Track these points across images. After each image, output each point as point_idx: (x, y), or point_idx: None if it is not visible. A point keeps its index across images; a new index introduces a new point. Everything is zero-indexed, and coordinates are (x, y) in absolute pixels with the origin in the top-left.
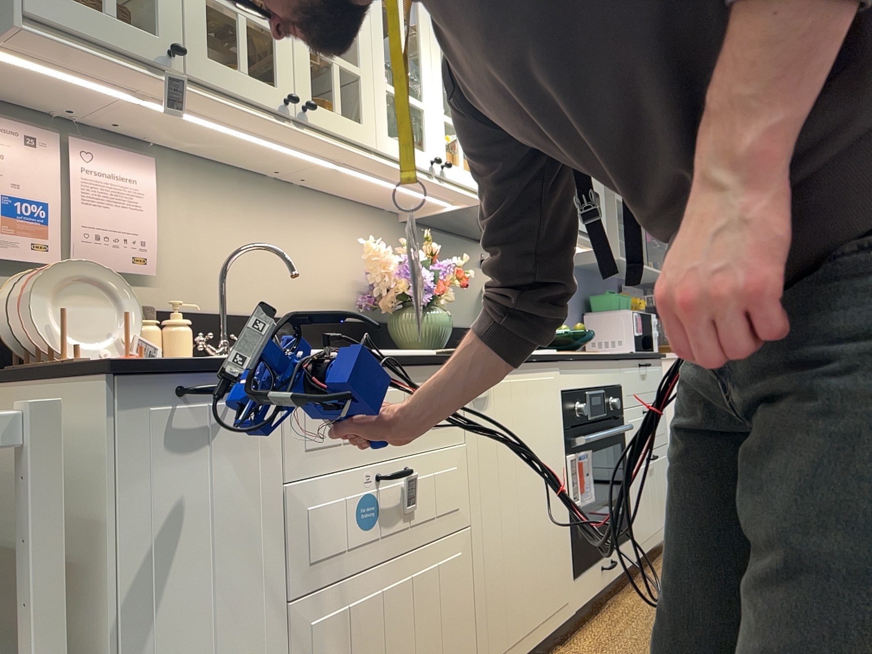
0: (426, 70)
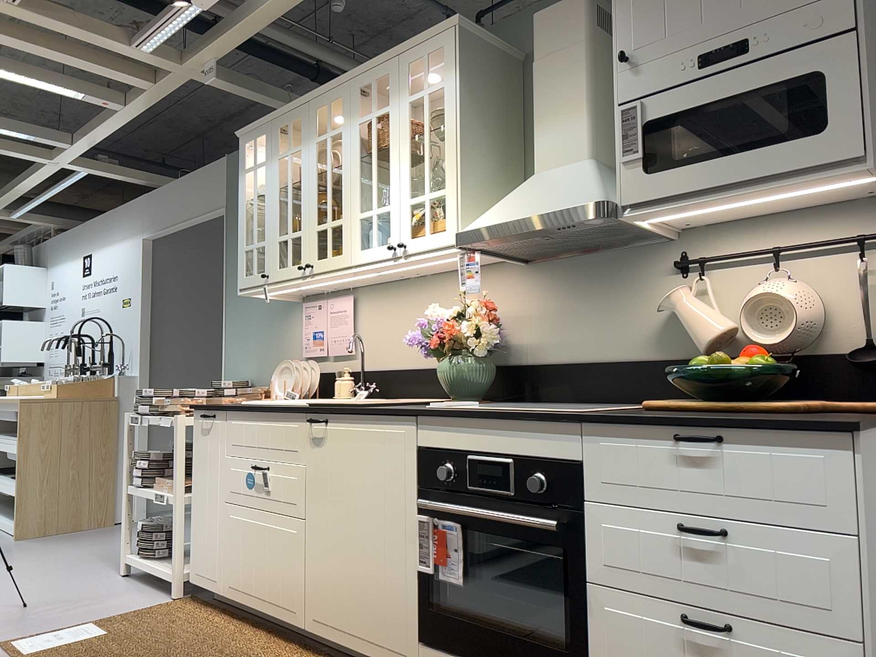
0: (392, 174)
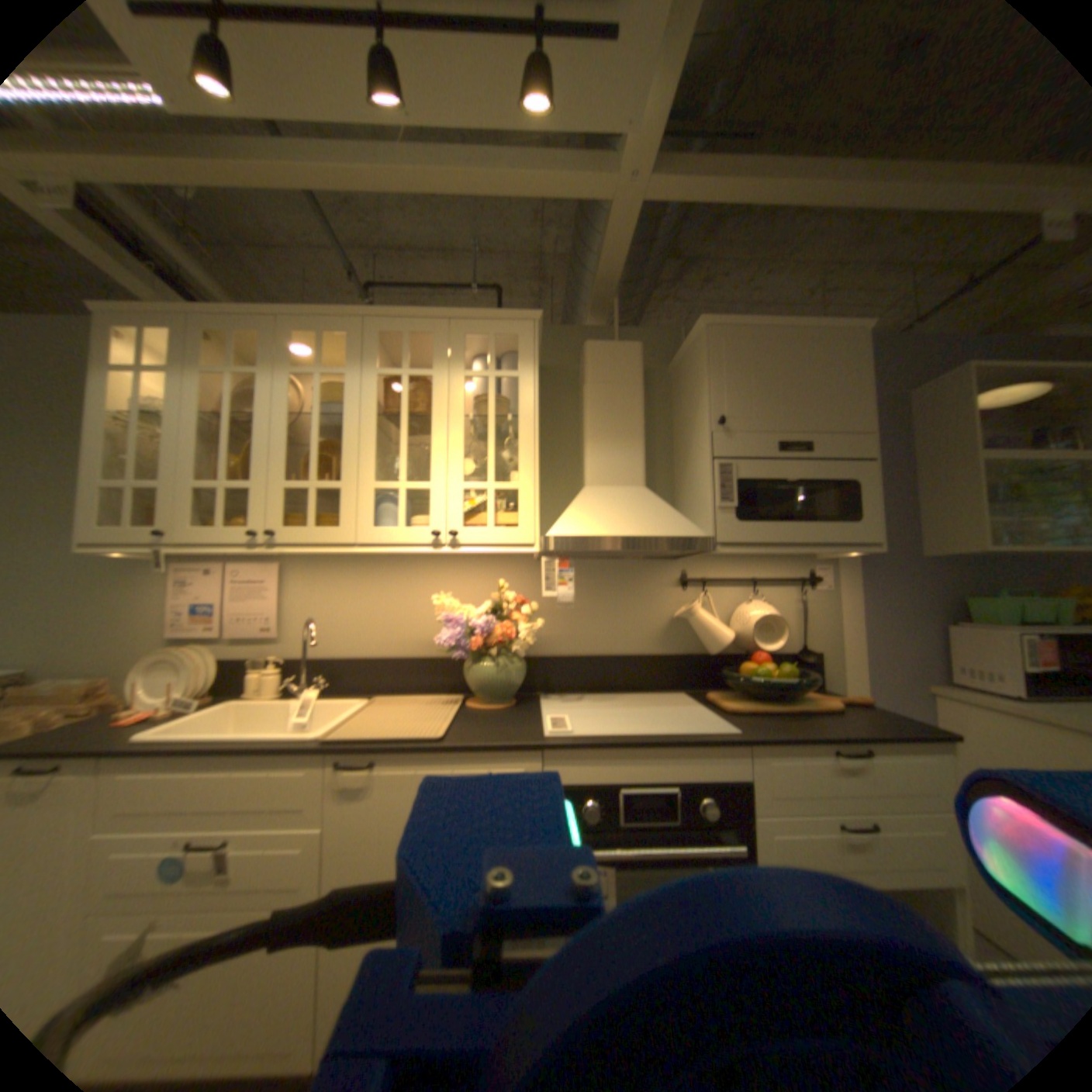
0: (435, 450)
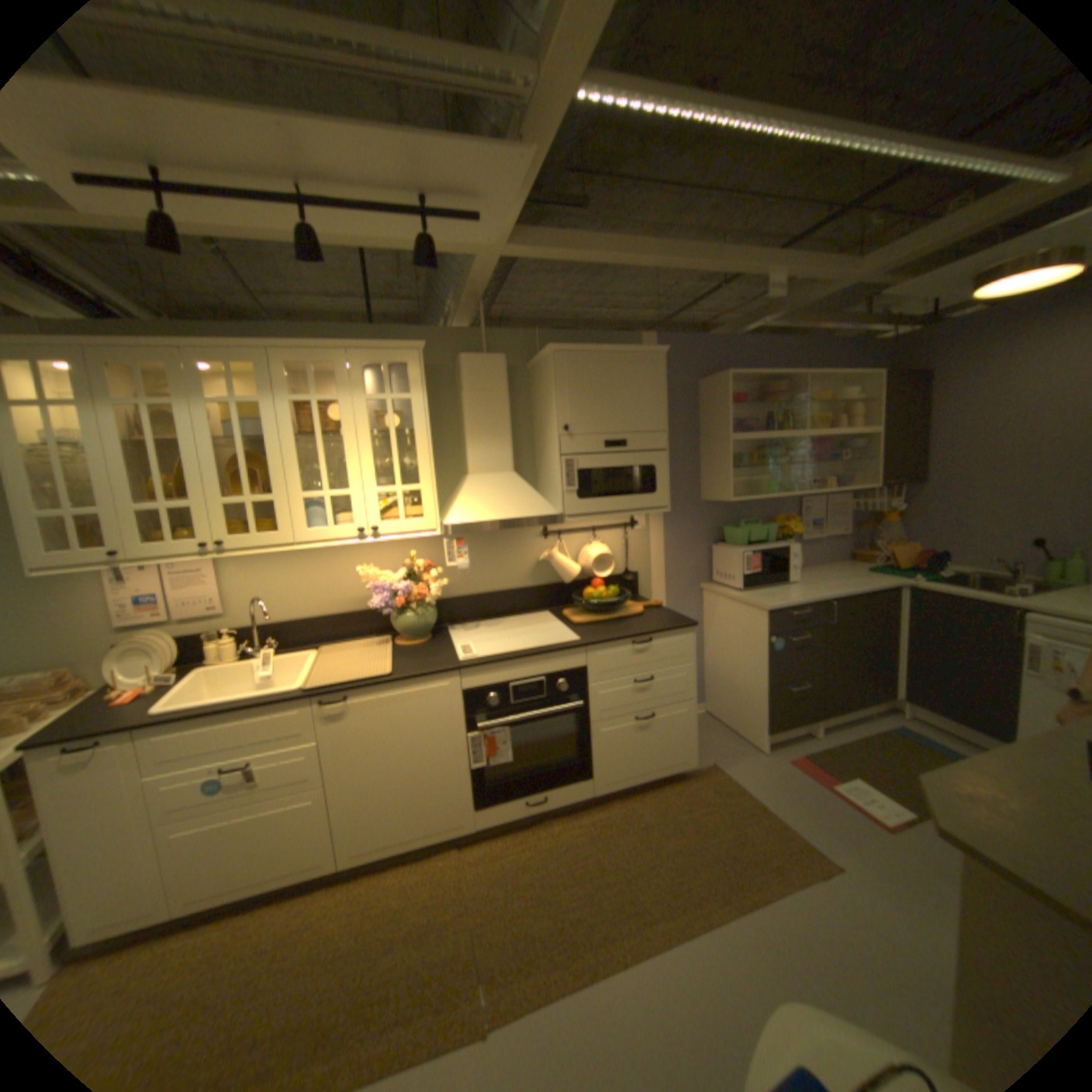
0: (352, 464)
